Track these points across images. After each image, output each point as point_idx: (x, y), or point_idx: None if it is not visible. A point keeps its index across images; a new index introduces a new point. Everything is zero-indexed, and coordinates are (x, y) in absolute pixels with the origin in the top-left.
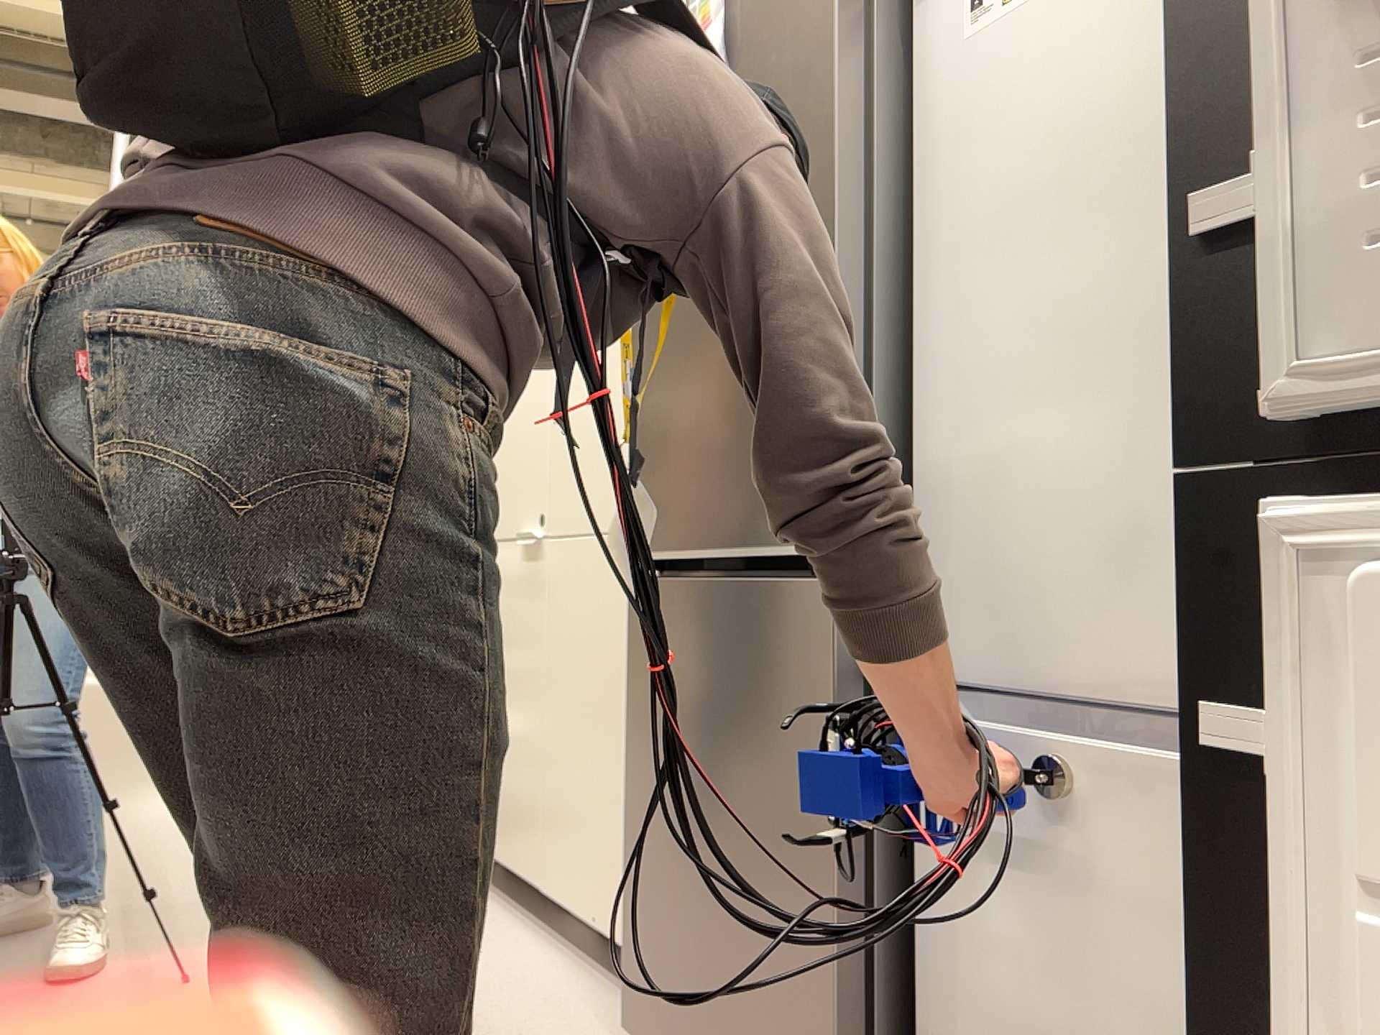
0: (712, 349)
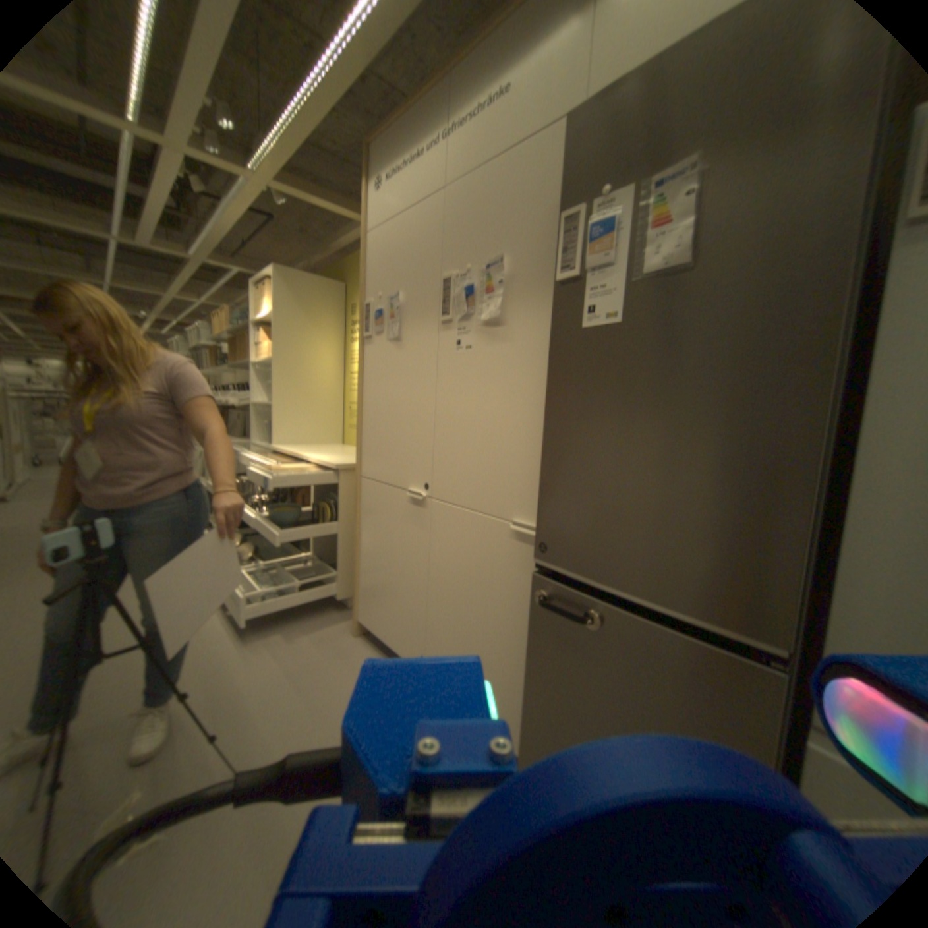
0: (646, 464)
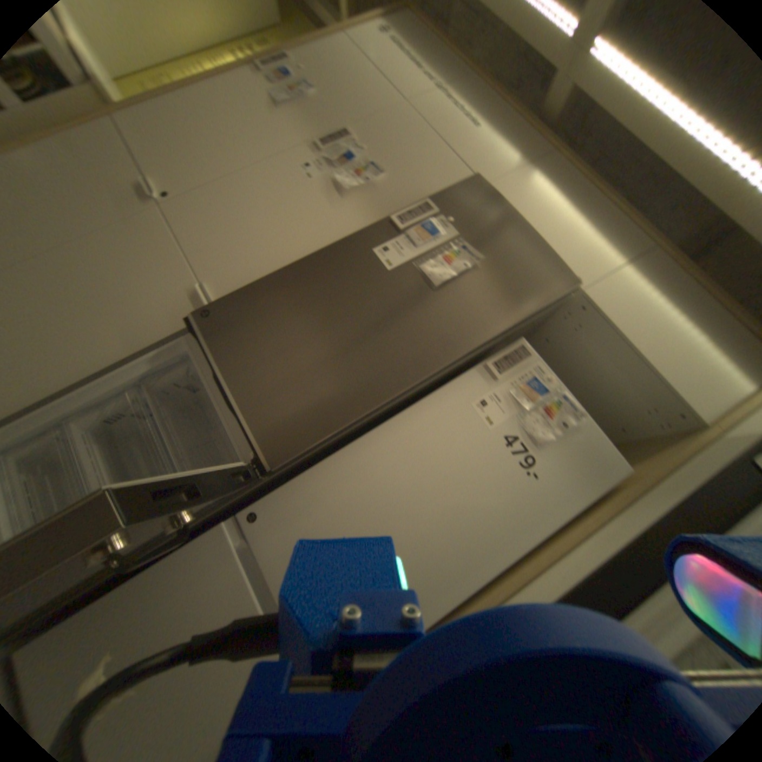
0: (318, 338)
